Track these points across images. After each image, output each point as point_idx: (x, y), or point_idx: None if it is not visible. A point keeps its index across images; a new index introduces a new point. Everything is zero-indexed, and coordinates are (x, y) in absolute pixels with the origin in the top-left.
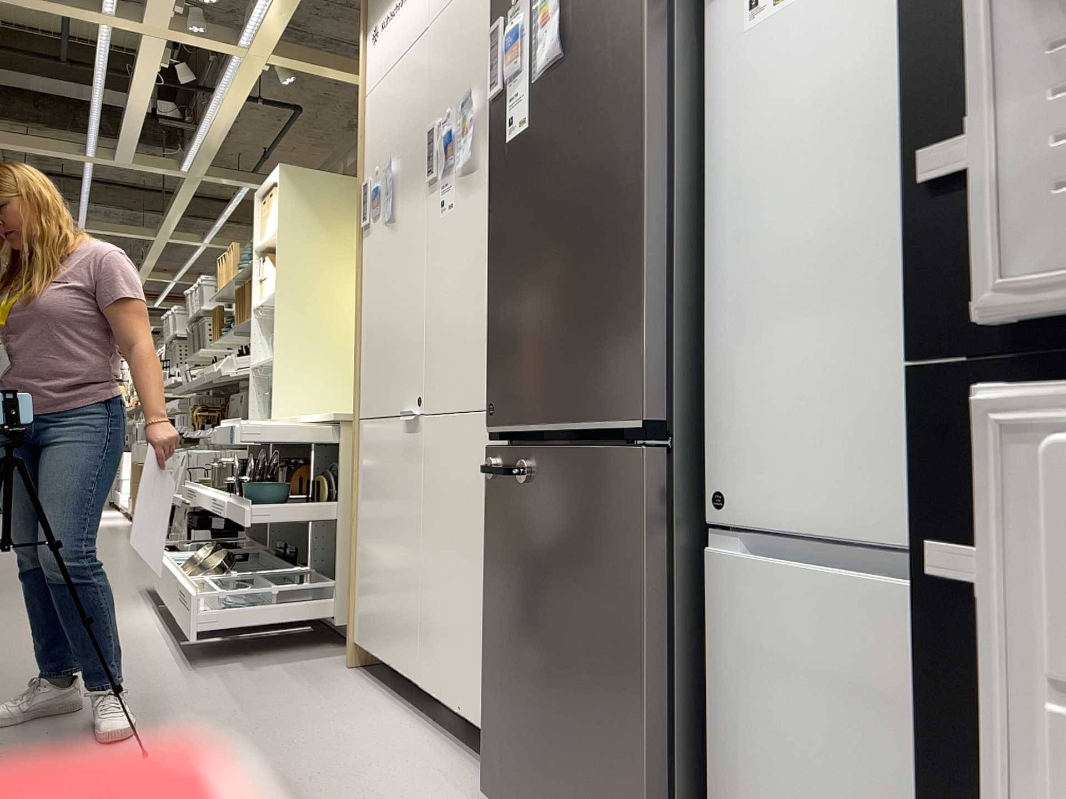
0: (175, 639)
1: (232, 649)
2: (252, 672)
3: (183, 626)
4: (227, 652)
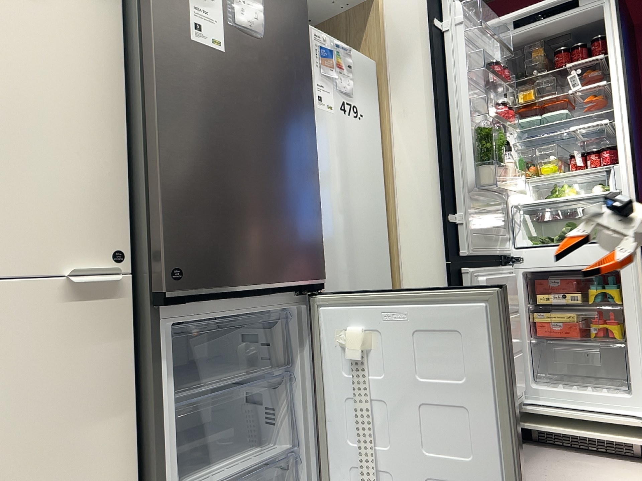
0: None
1: None
2: None
3: None
4: None
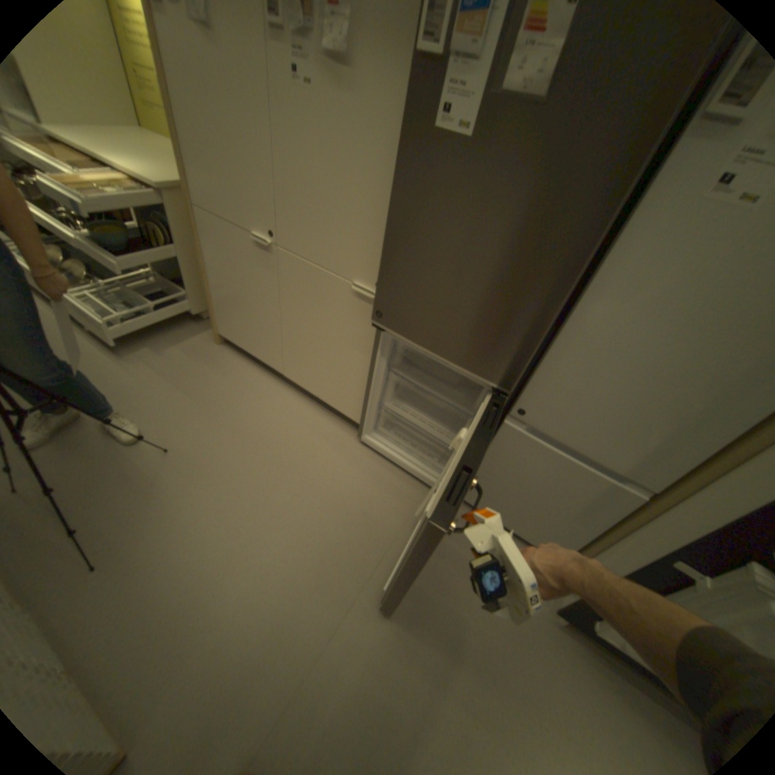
0: (77, 325)
1: (128, 332)
2: (163, 356)
3: (93, 330)
4: (129, 337)
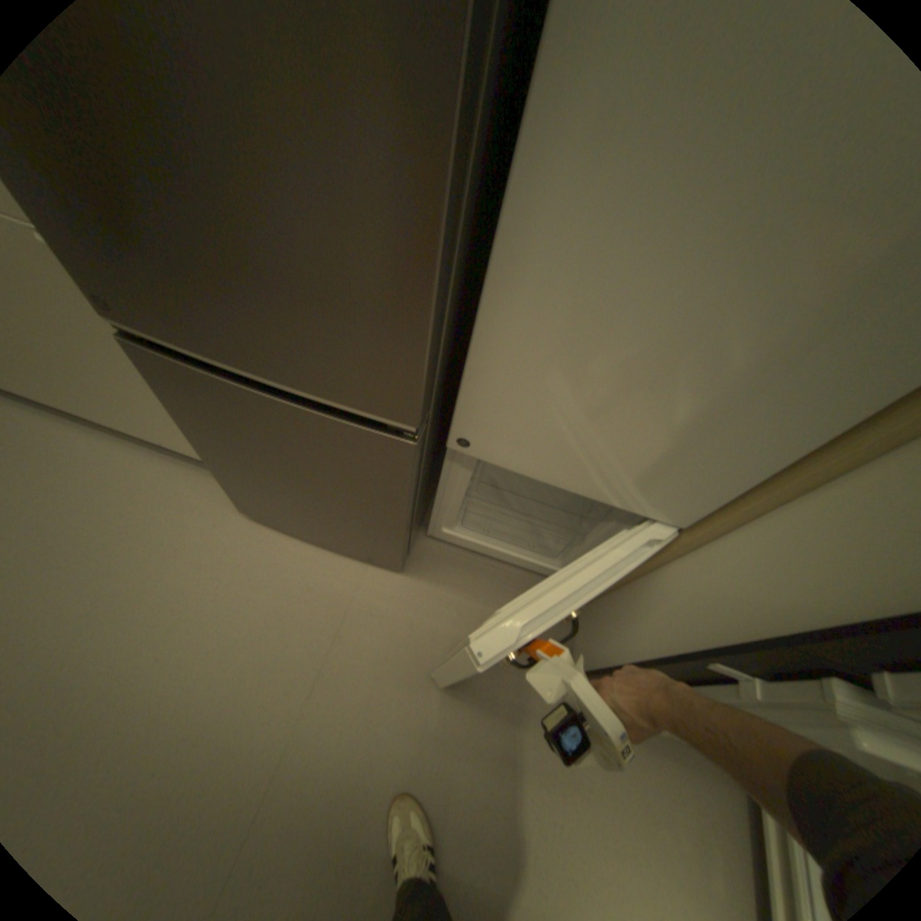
0: None
1: None
2: None
3: None
4: None
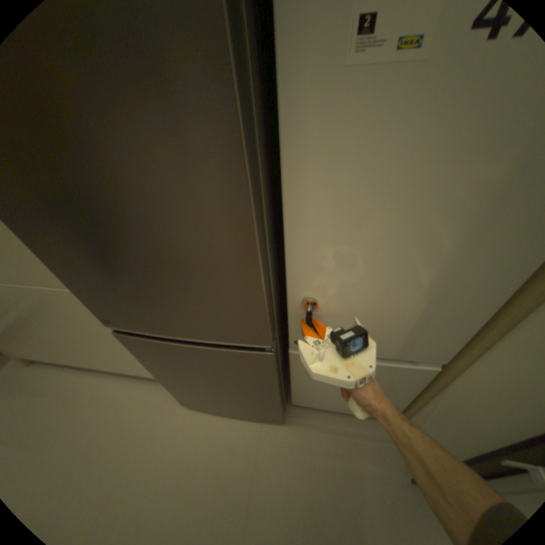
0: None
1: None
2: None
3: None
4: None
